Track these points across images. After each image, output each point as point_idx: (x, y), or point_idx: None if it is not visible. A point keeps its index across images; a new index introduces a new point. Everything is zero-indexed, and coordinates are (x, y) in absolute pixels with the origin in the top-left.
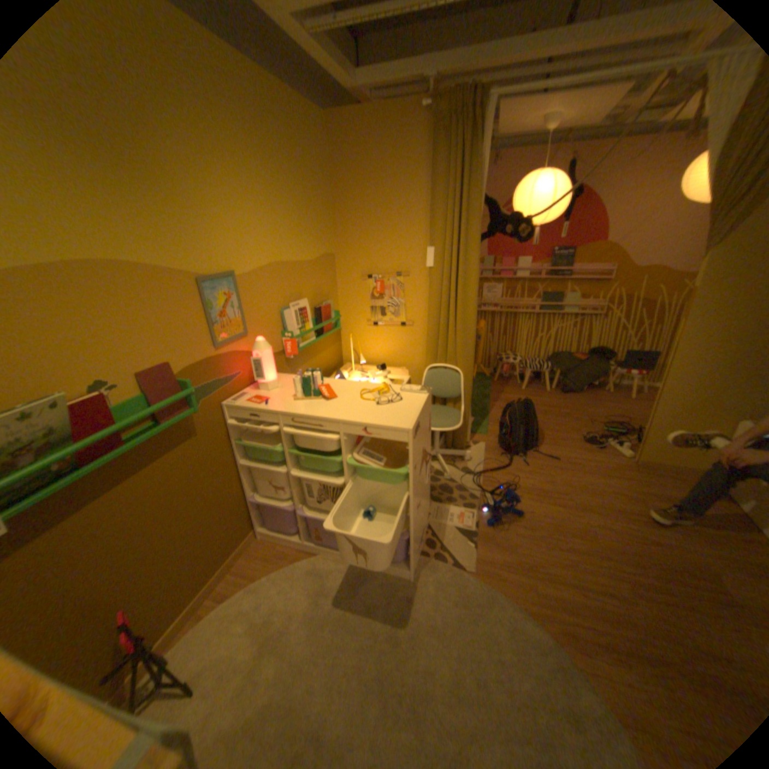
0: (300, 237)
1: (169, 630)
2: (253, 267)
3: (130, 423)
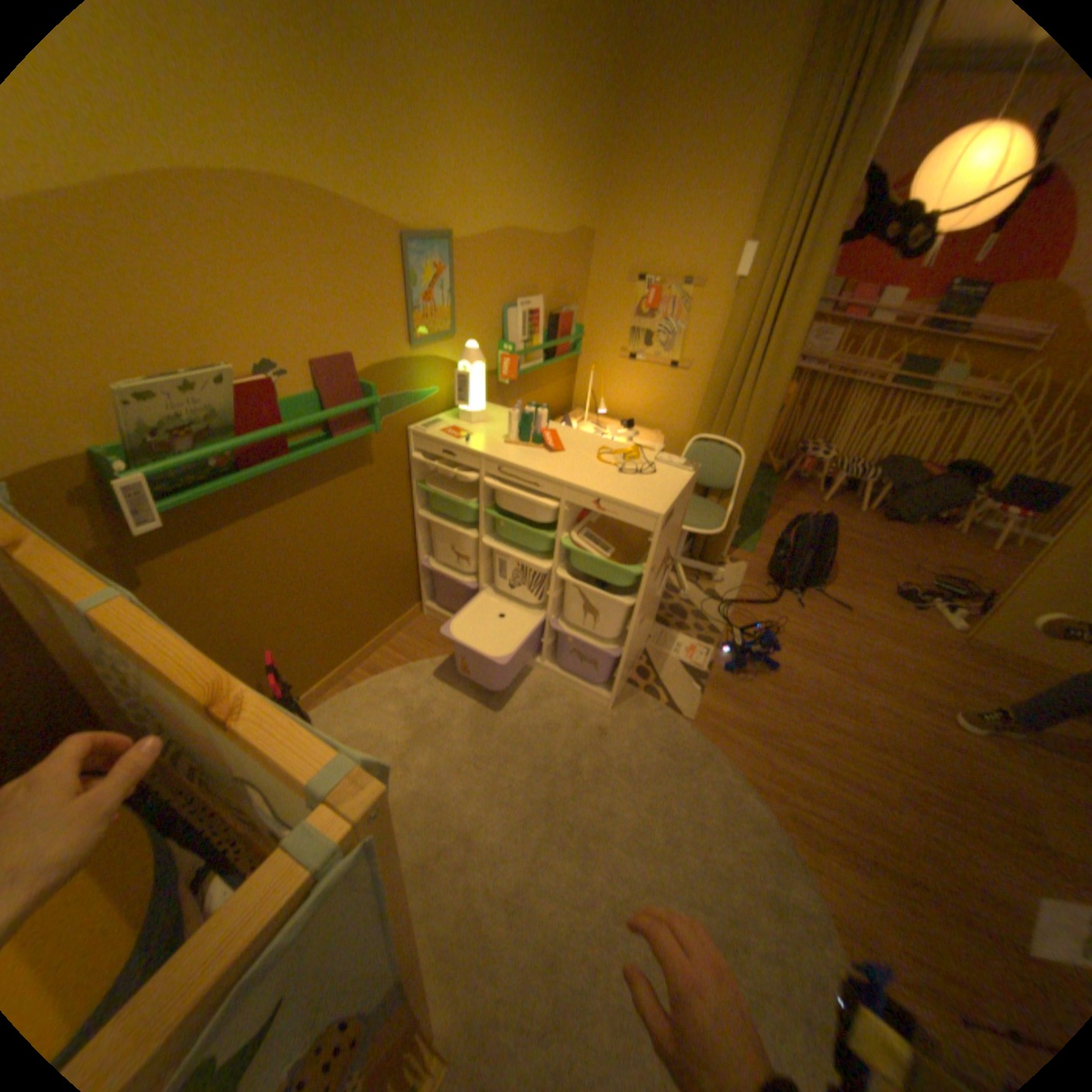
0: (552, 194)
1: (315, 688)
2: (478, 232)
3: (298, 428)
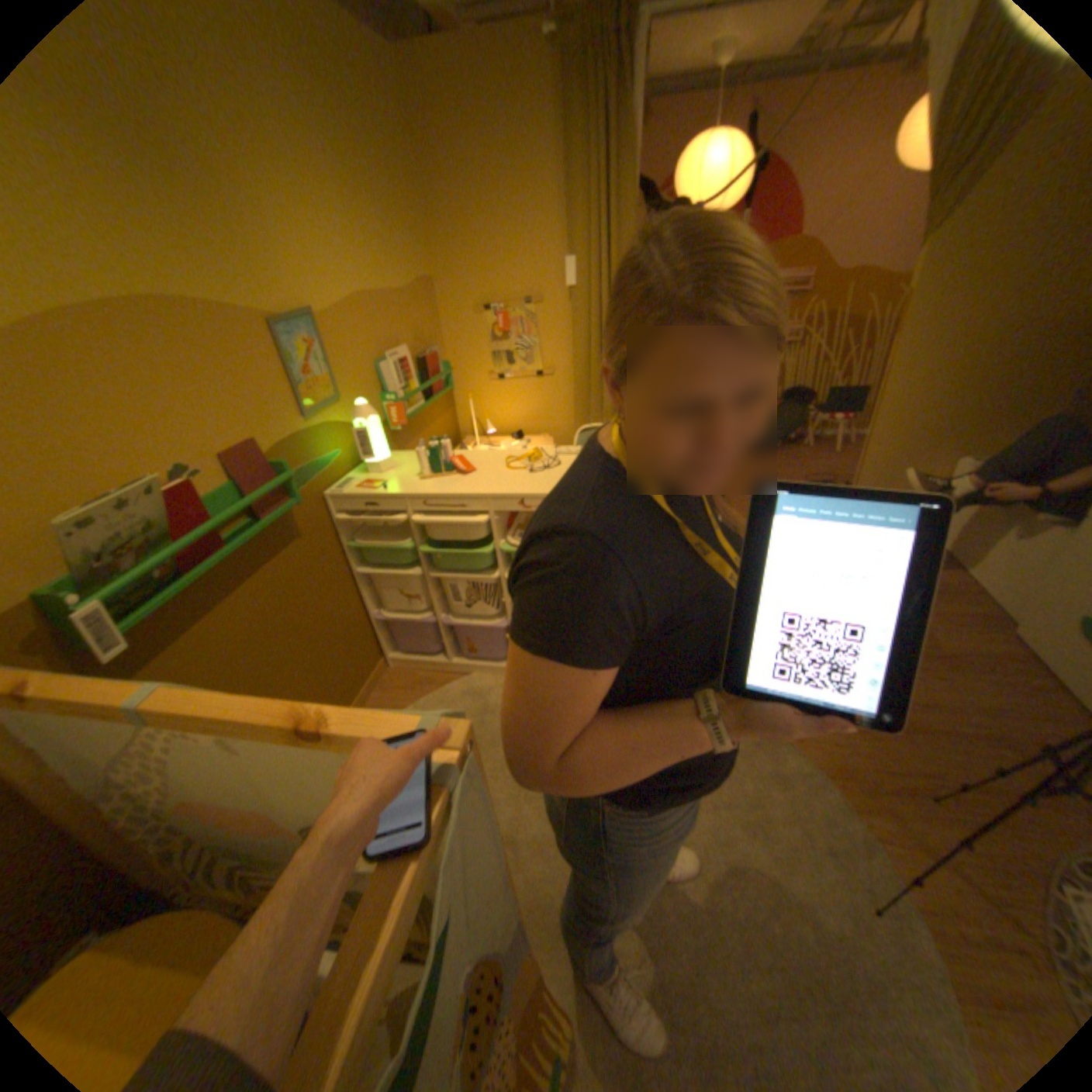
0: (386, 253)
1: None
2: (333, 301)
3: (225, 519)
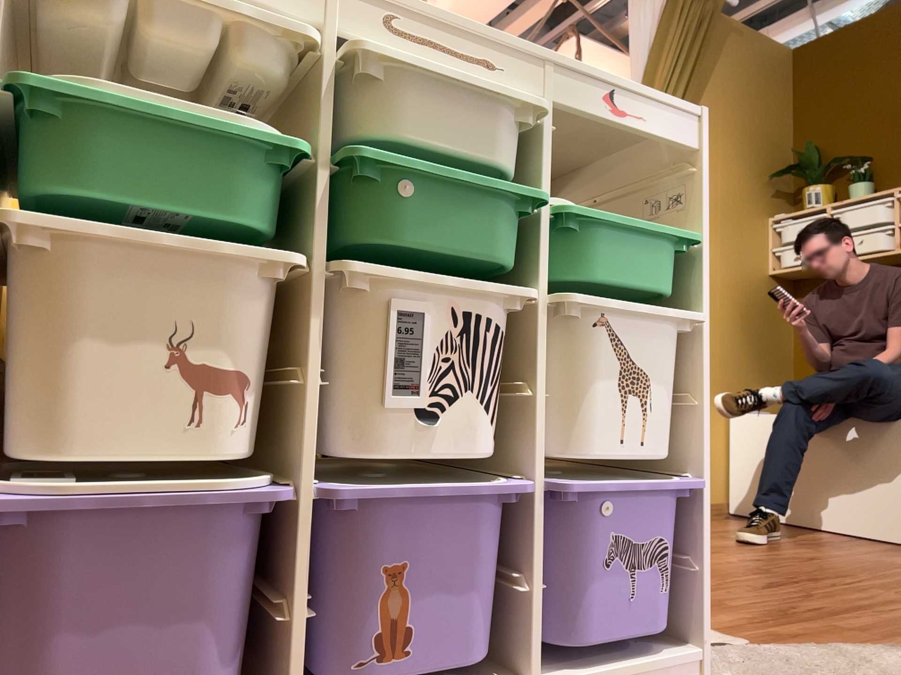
0: None
1: None
2: None
3: None
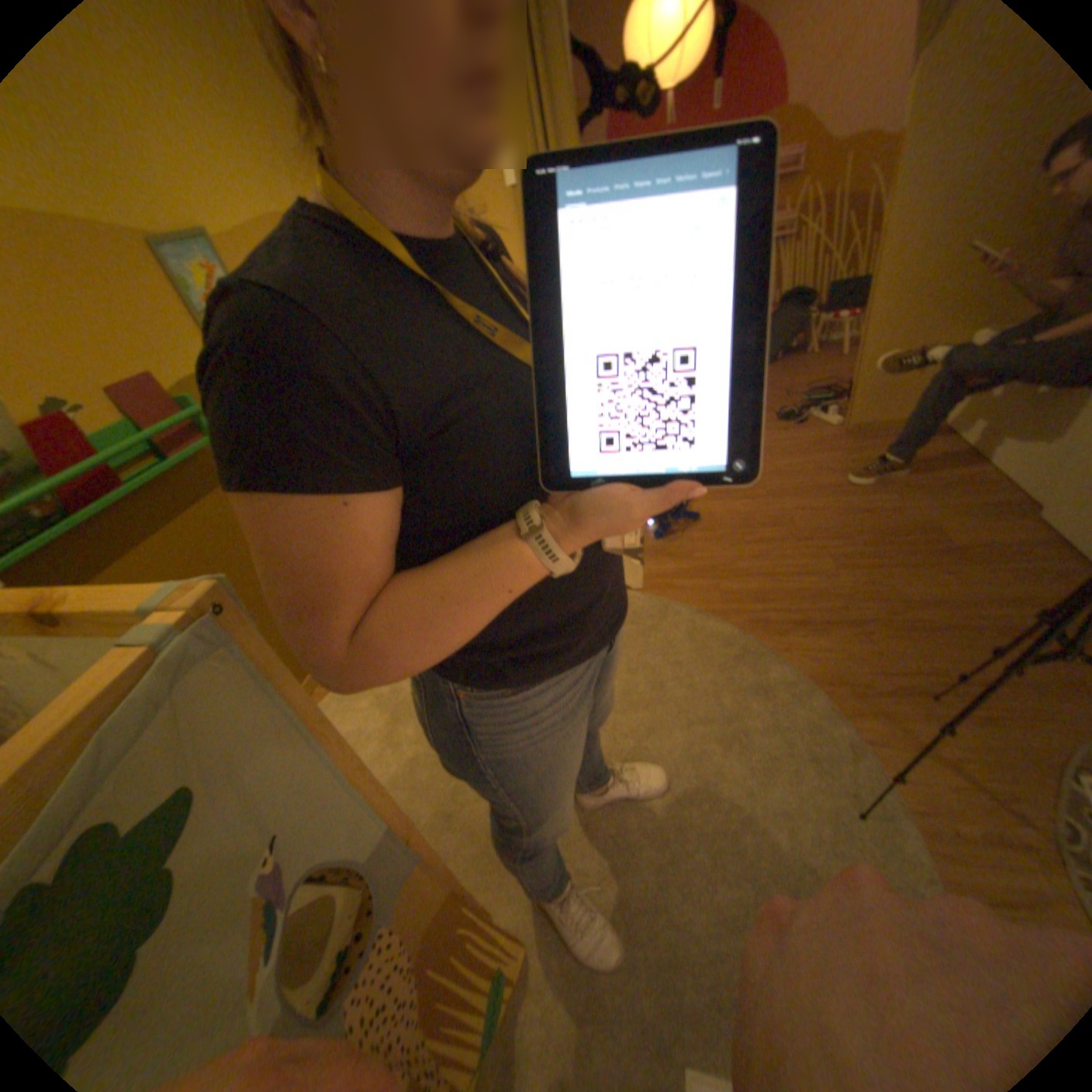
0: (298, 168)
1: None
2: (233, 220)
3: (124, 458)
